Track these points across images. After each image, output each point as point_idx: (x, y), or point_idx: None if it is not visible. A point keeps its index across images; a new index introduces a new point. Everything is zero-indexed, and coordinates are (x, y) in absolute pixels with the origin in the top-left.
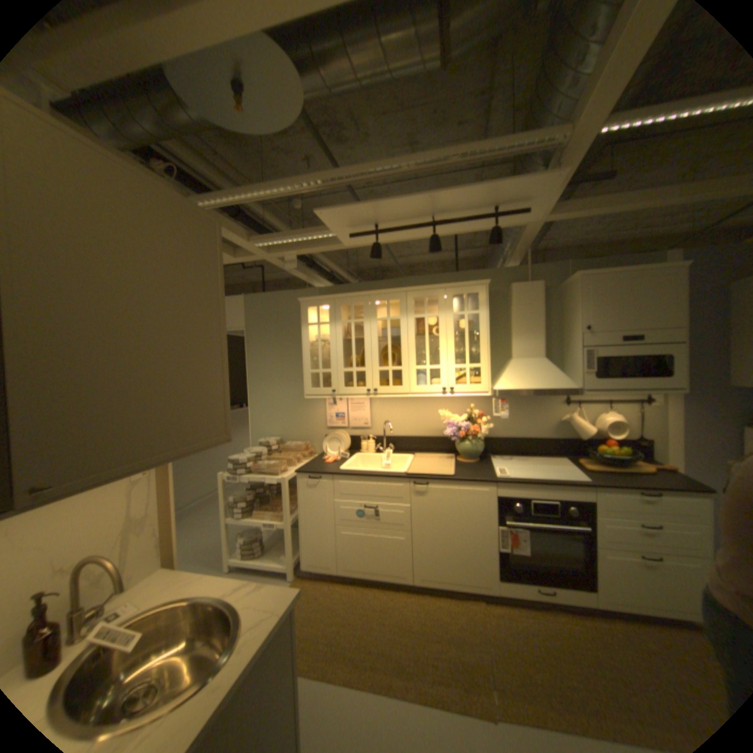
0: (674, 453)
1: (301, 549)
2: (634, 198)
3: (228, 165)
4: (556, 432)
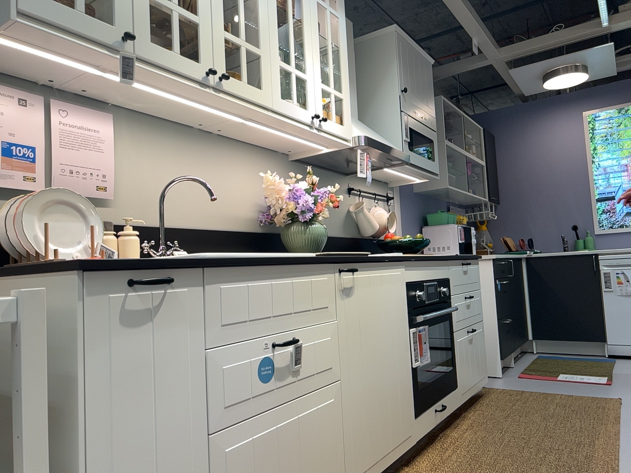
0: None
1: None
2: None
3: None
4: (345, 229)
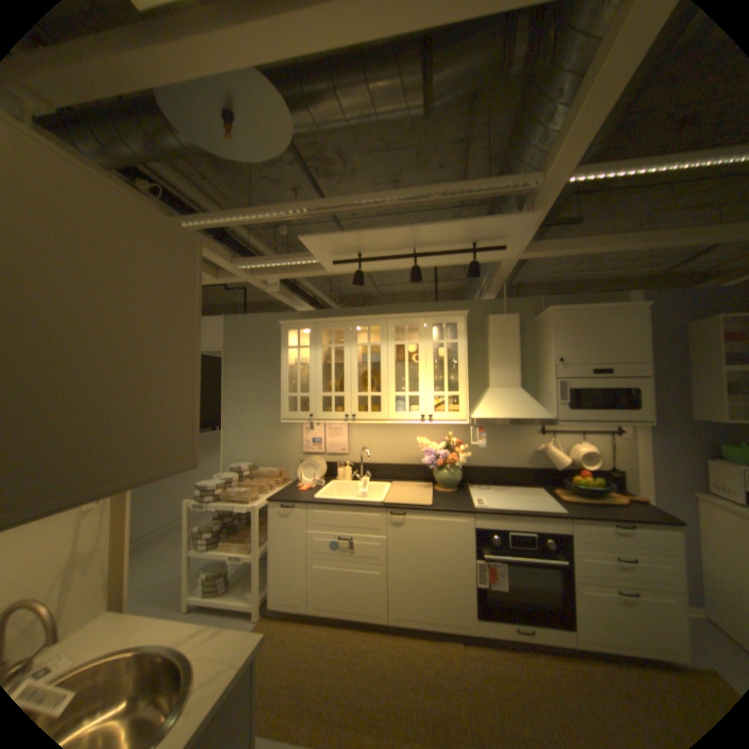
0: (644, 485)
1: (268, 586)
2: (599, 242)
3: (215, 189)
4: (532, 462)
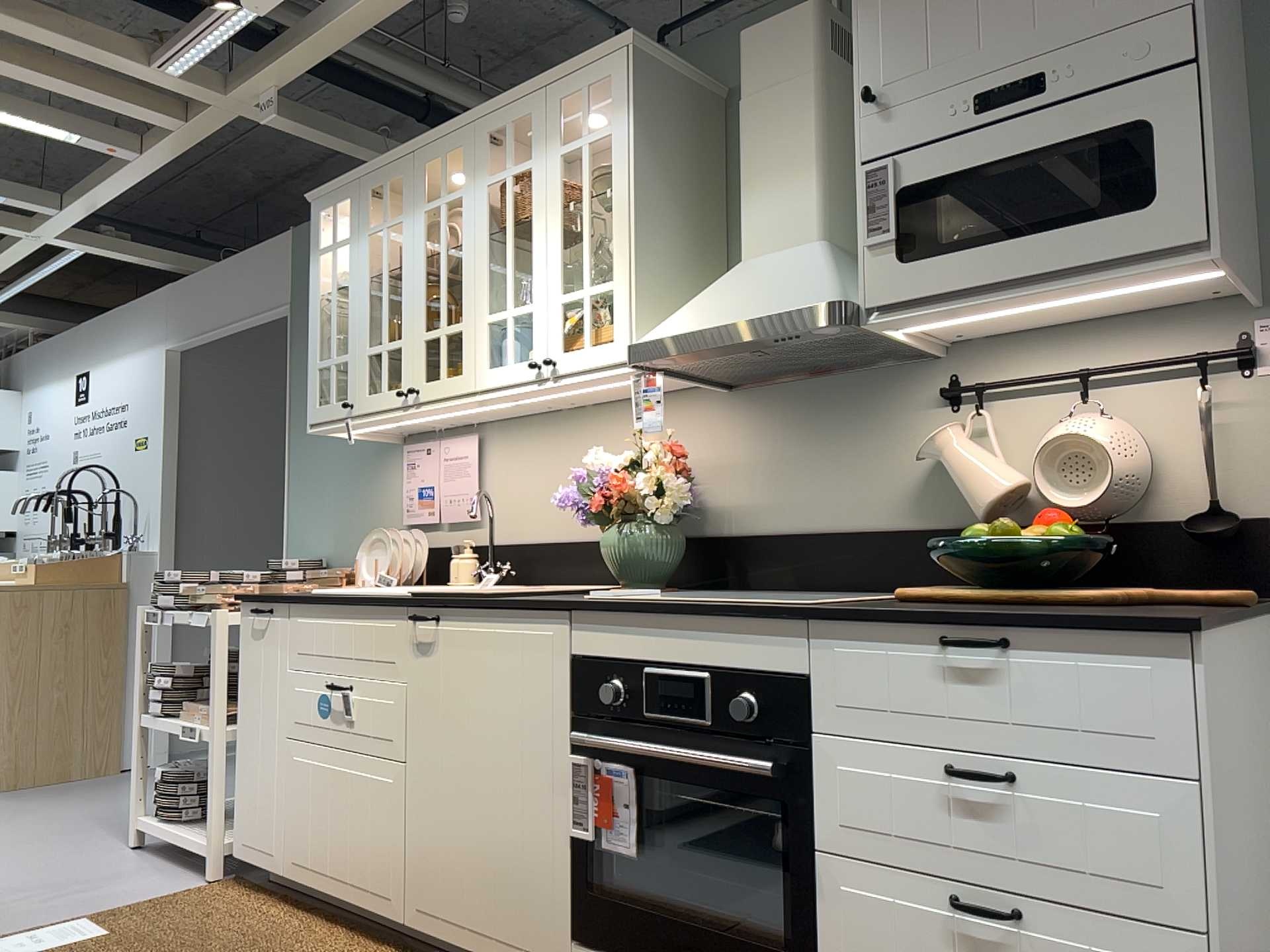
0: None
1: (236, 798)
2: None
3: None
4: (918, 506)
